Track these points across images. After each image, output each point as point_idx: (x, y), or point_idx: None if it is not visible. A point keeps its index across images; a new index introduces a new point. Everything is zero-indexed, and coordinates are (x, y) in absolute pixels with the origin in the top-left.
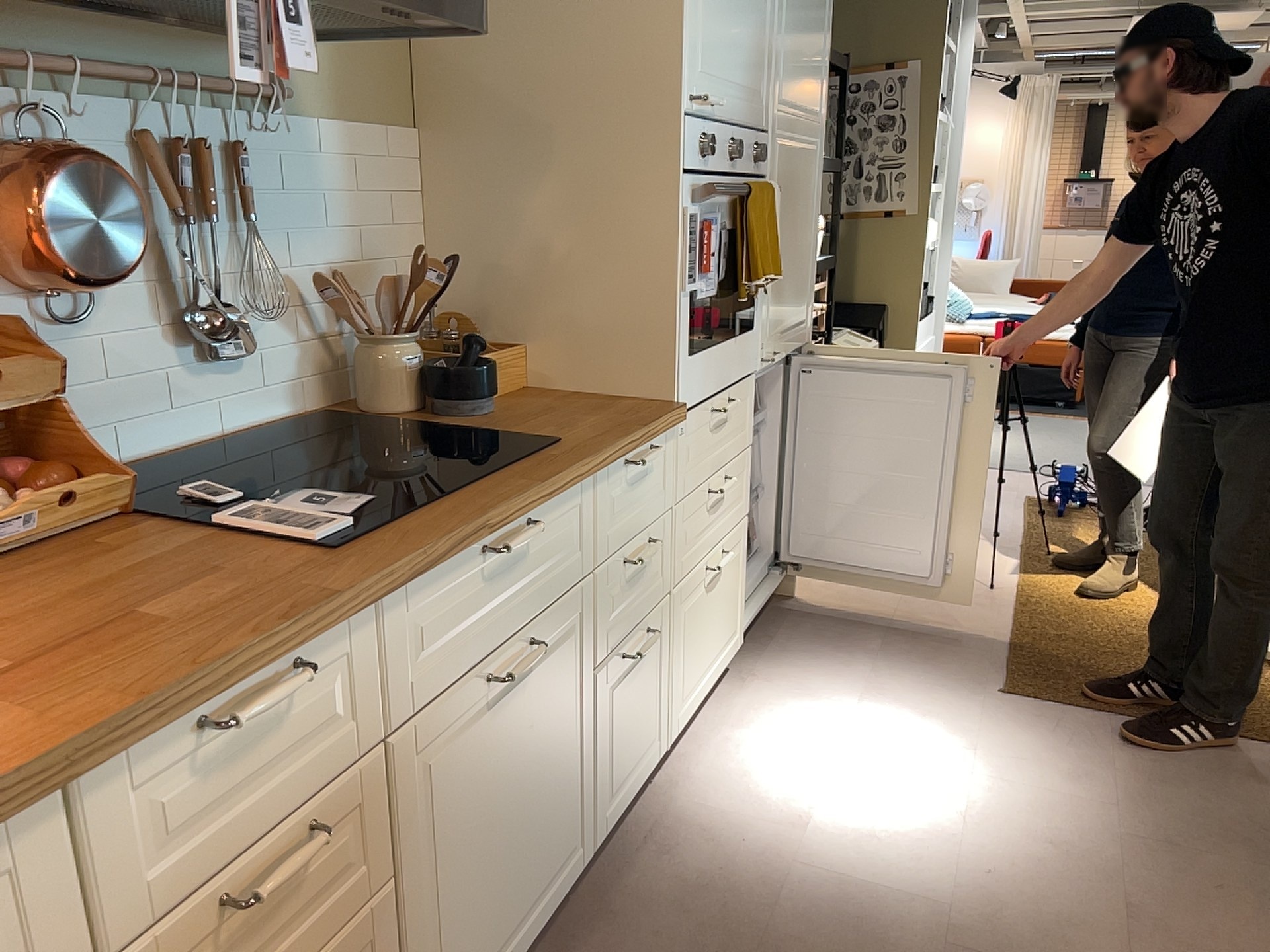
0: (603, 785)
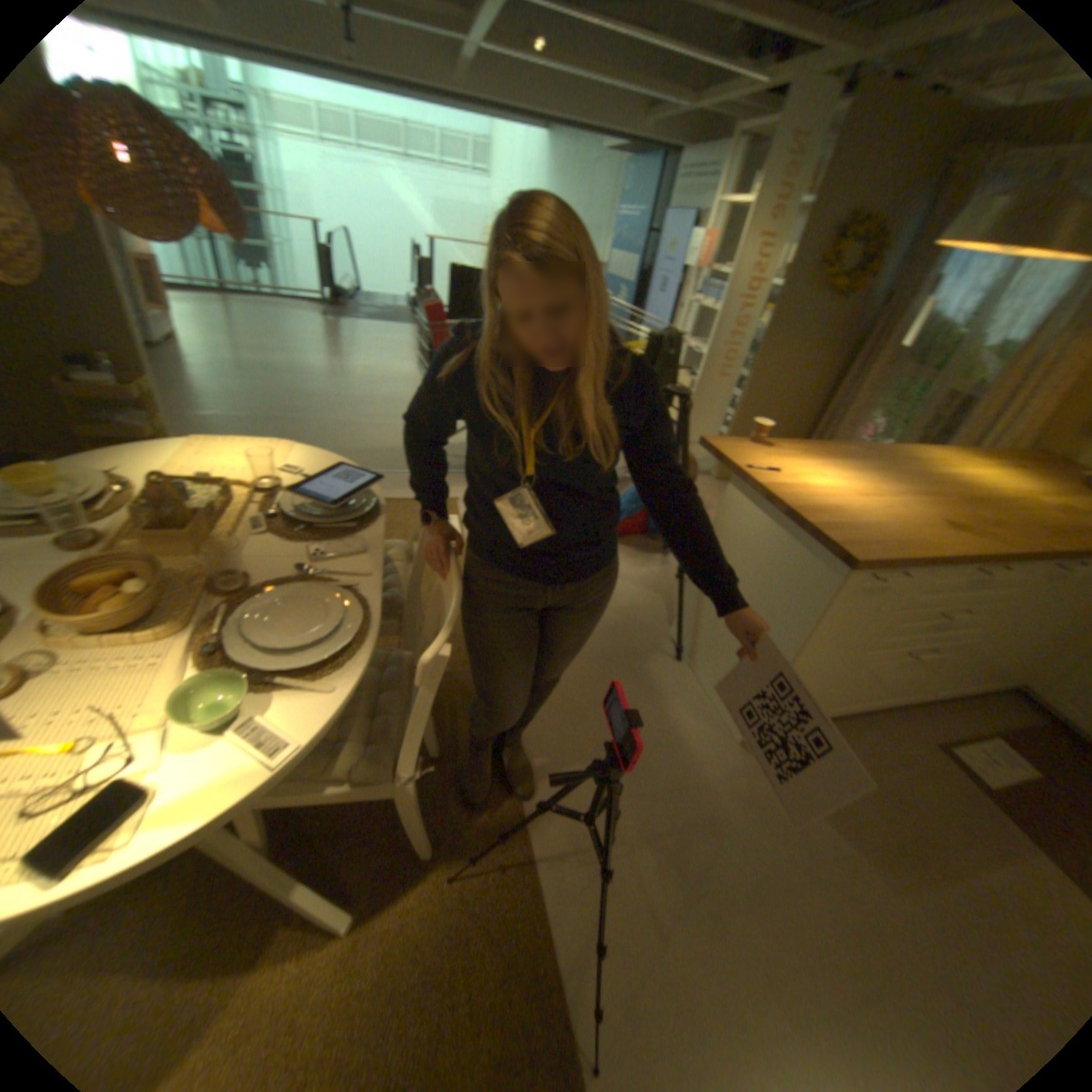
0: None
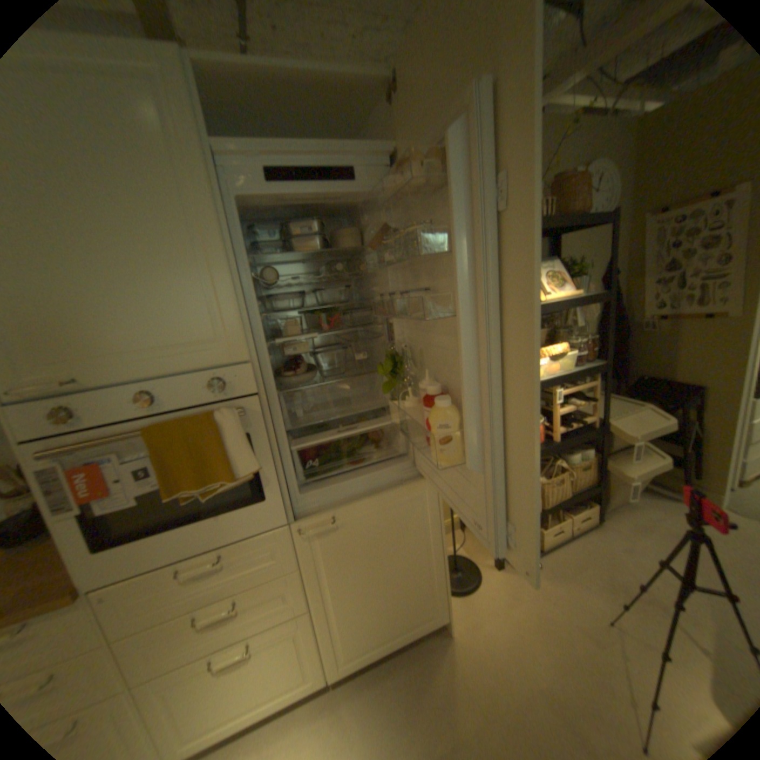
0: None
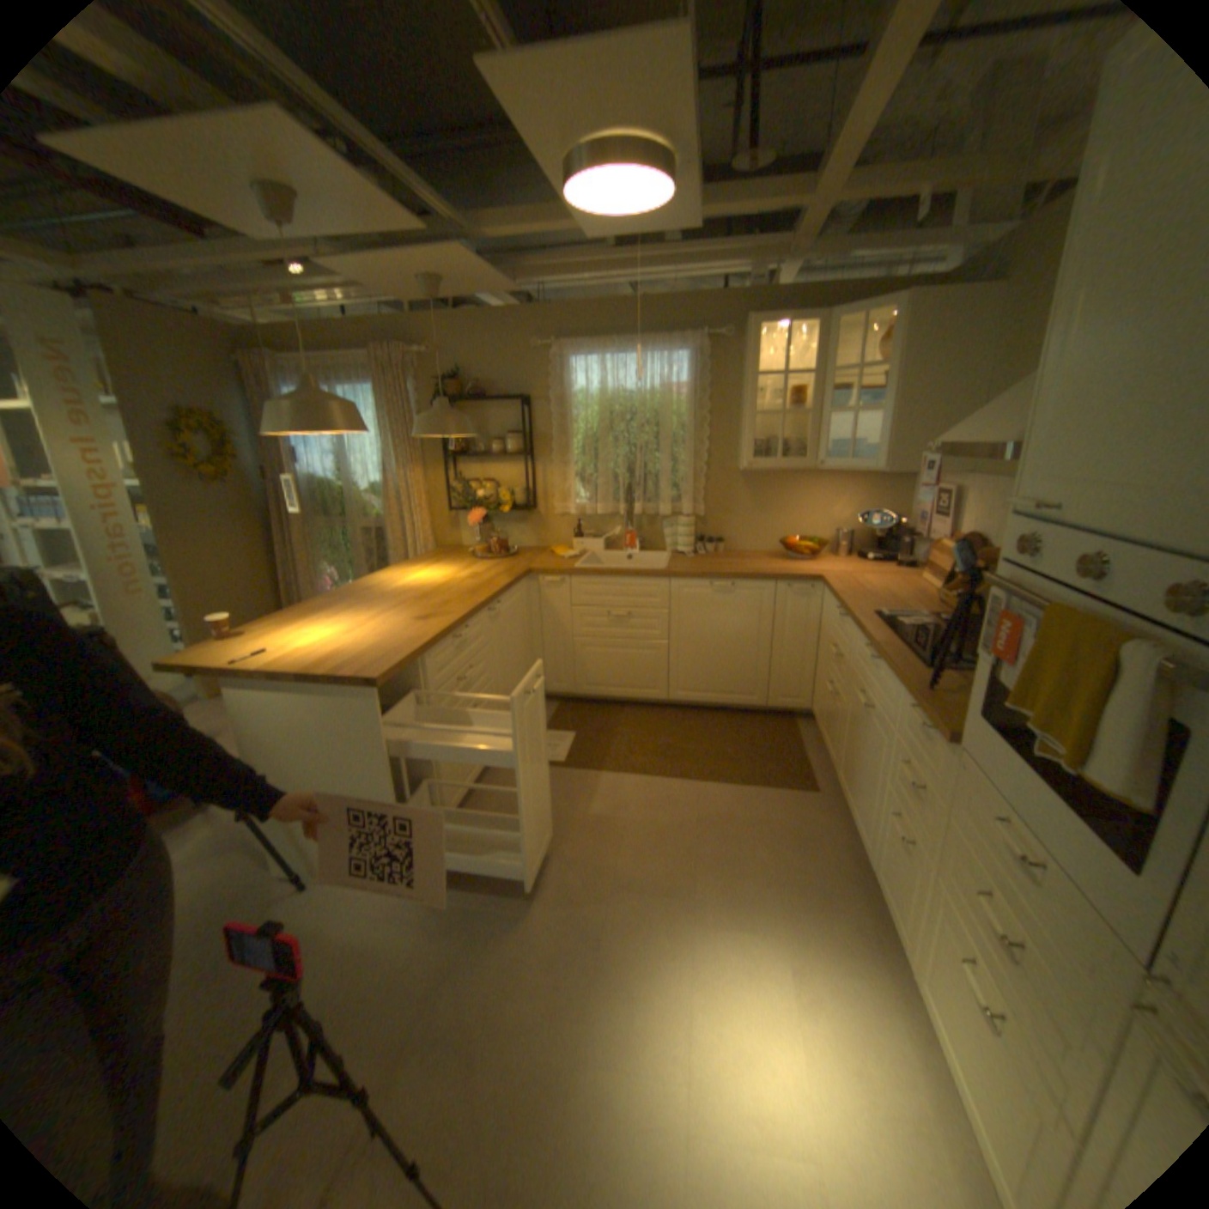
0: (882, 857)
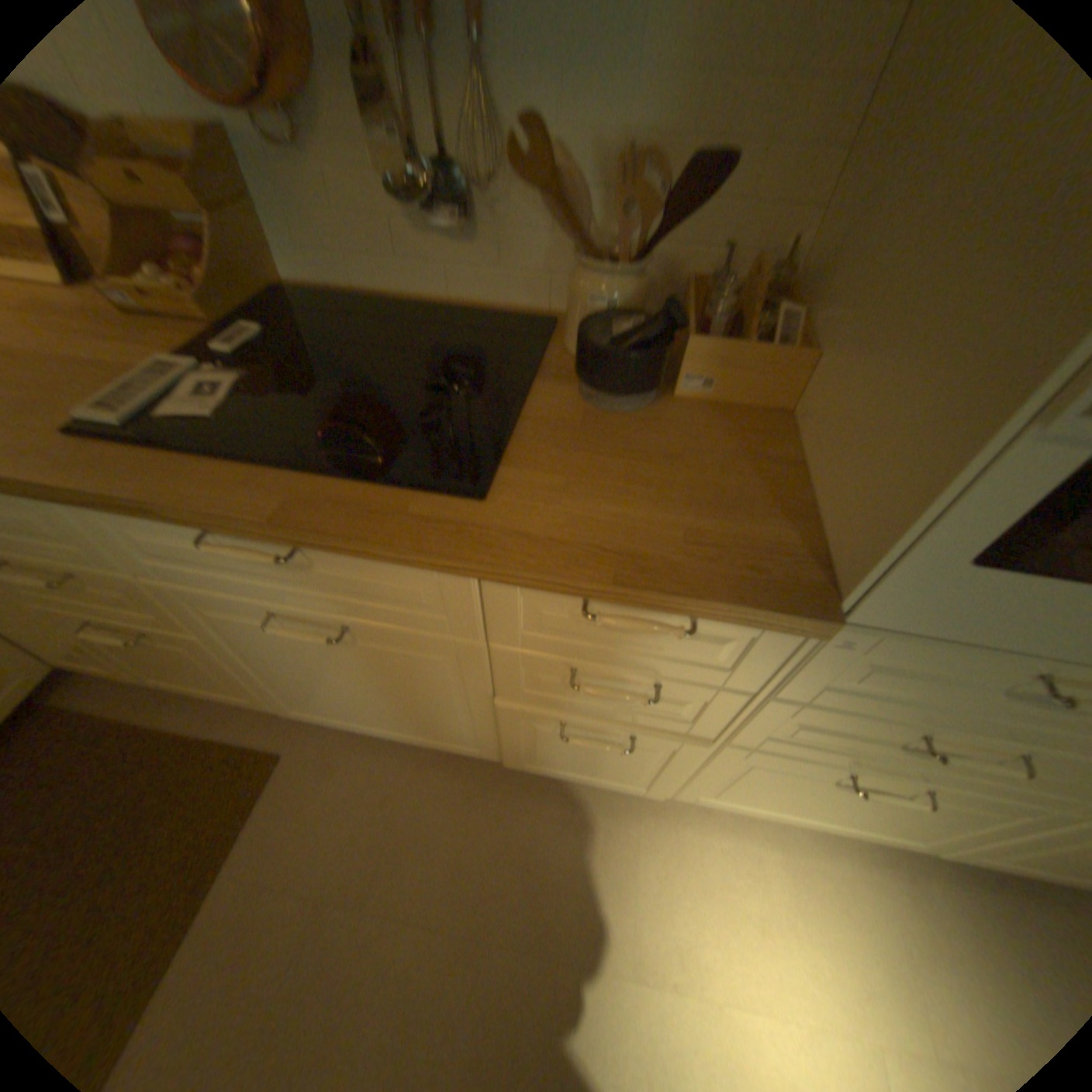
0: (523, 749)
